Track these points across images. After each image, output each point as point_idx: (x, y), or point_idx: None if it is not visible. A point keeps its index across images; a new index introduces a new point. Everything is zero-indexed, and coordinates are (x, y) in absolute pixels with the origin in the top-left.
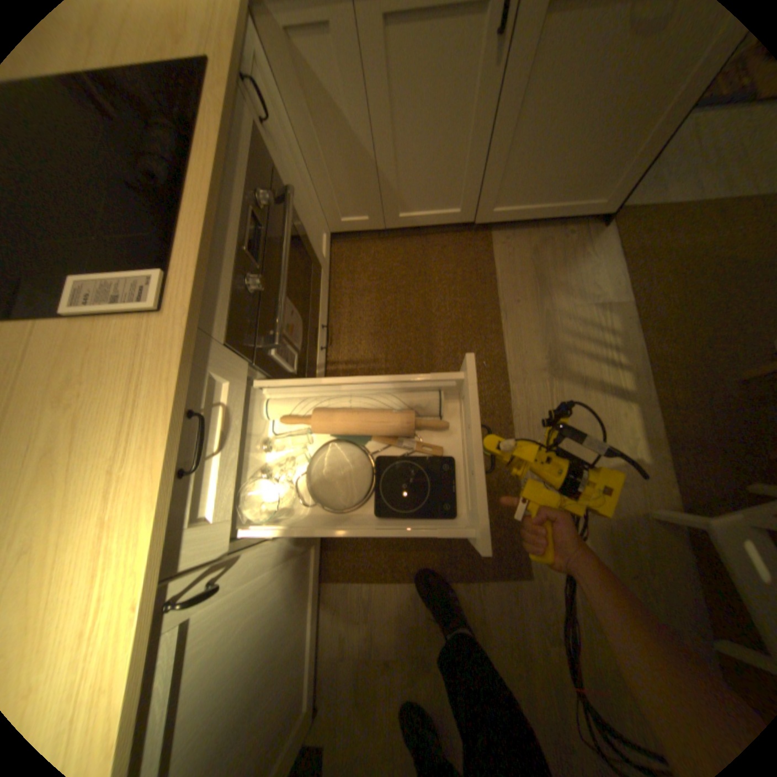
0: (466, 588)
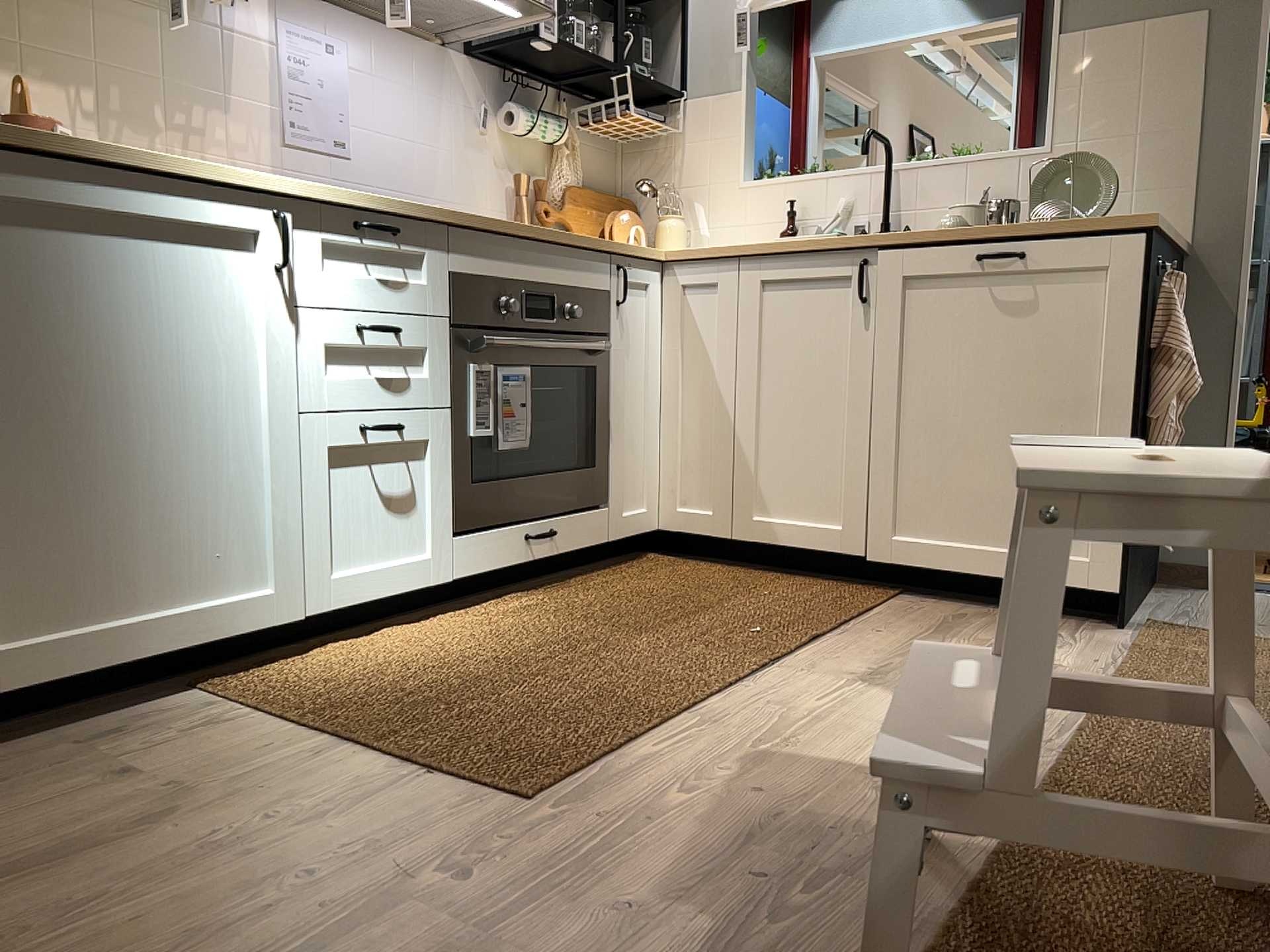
0: (398, 753)
